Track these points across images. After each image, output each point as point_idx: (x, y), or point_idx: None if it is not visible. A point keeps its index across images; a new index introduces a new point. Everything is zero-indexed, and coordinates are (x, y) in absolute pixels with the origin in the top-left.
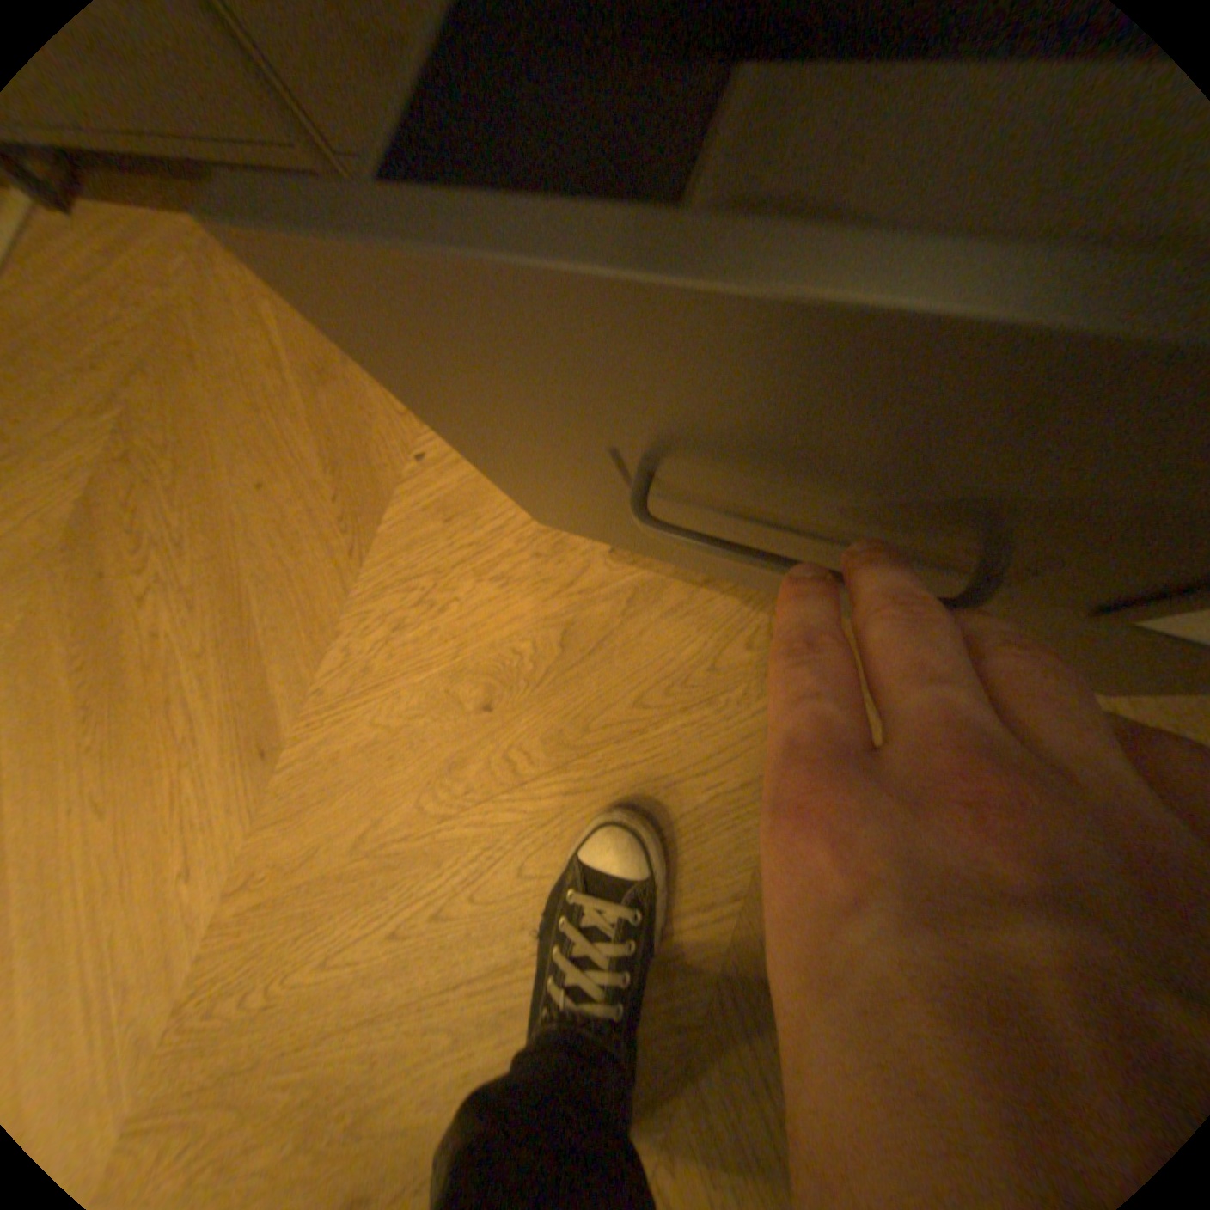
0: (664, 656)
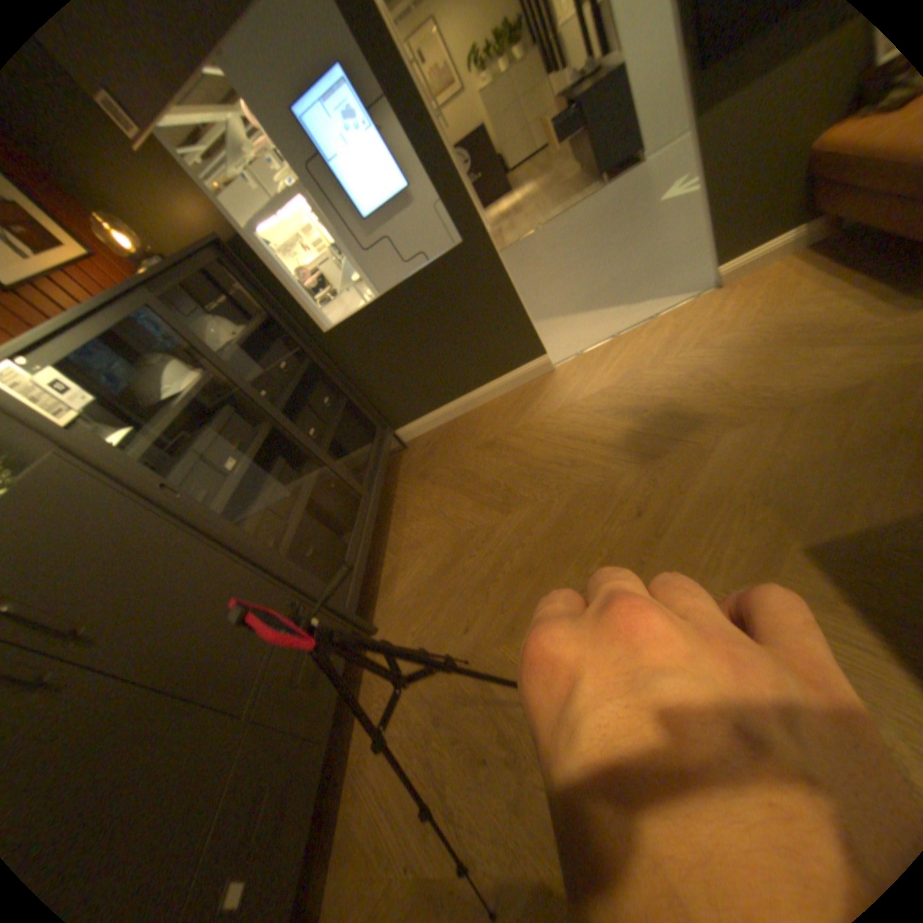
0: (450, 703)
